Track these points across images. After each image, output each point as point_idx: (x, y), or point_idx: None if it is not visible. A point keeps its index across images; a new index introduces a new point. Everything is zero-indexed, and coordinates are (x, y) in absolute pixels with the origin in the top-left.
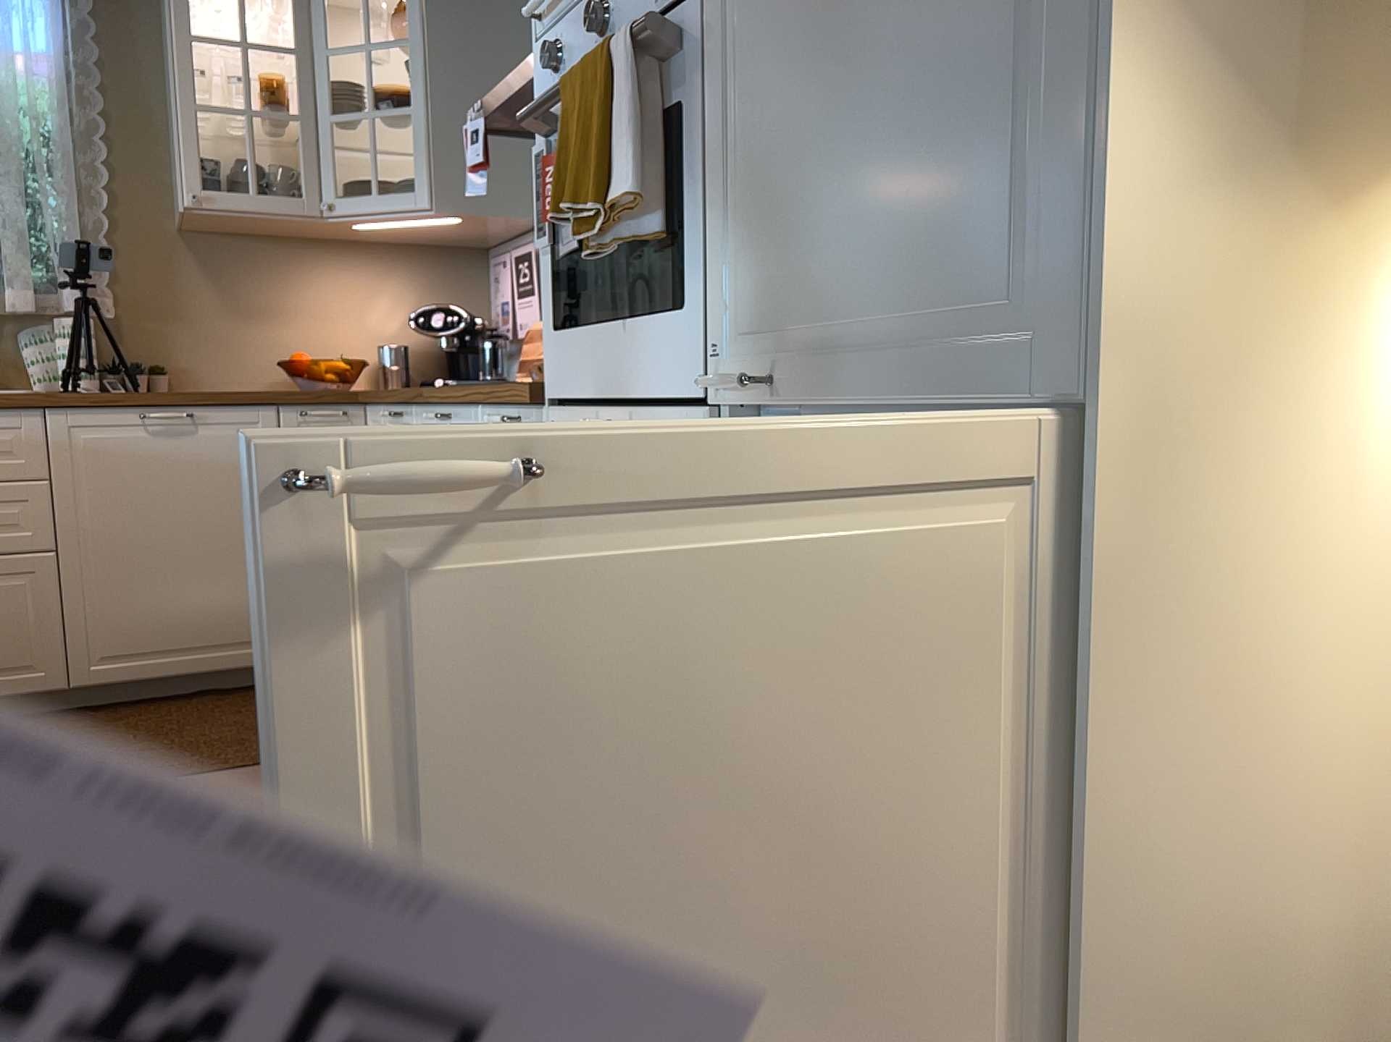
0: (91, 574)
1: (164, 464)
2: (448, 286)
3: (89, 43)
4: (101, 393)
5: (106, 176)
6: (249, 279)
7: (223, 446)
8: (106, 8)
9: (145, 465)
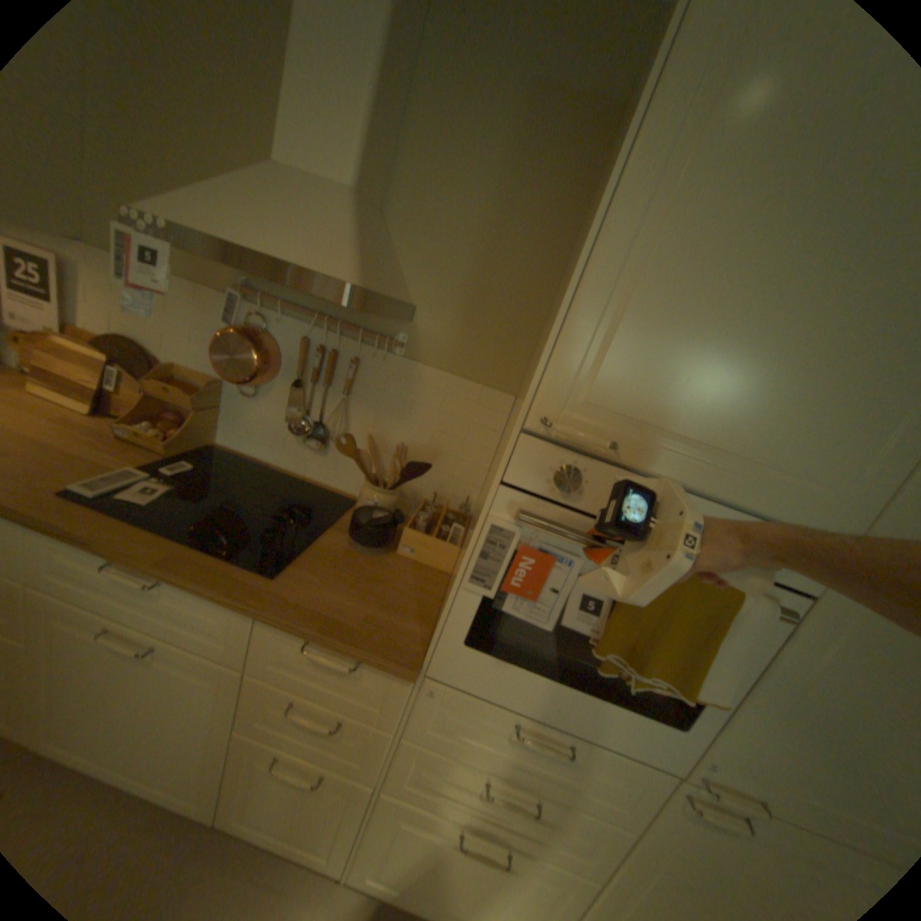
0: None
1: None
2: None
3: None
4: None
5: None
6: None
7: None
8: None
9: None
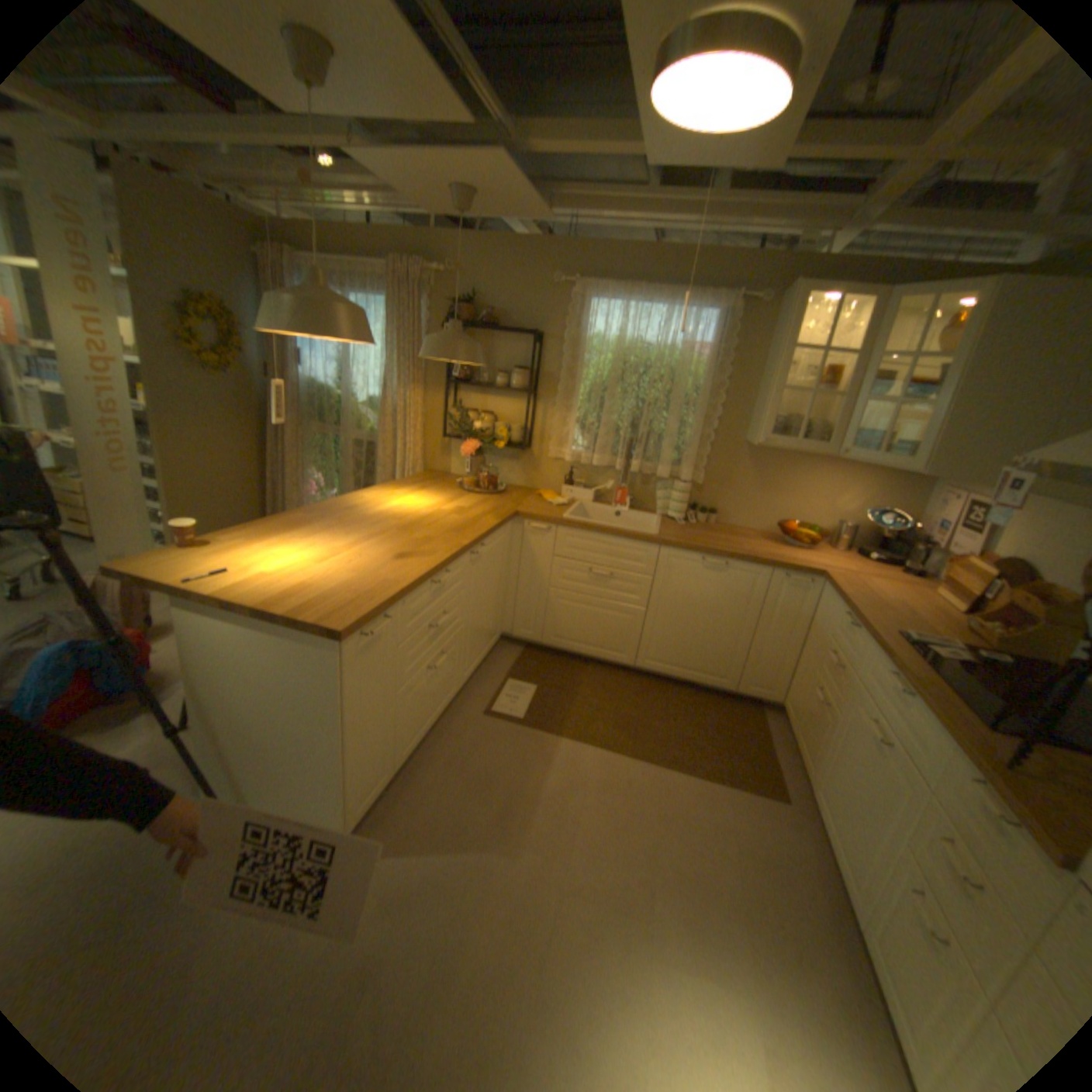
0: (658, 623)
1: (706, 584)
2: (901, 490)
3: (733, 338)
4: (685, 524)
5: (720, 412)
6: (775, 471)
7: (738, 582)
8: (748, 315)
9: (697, 582)
